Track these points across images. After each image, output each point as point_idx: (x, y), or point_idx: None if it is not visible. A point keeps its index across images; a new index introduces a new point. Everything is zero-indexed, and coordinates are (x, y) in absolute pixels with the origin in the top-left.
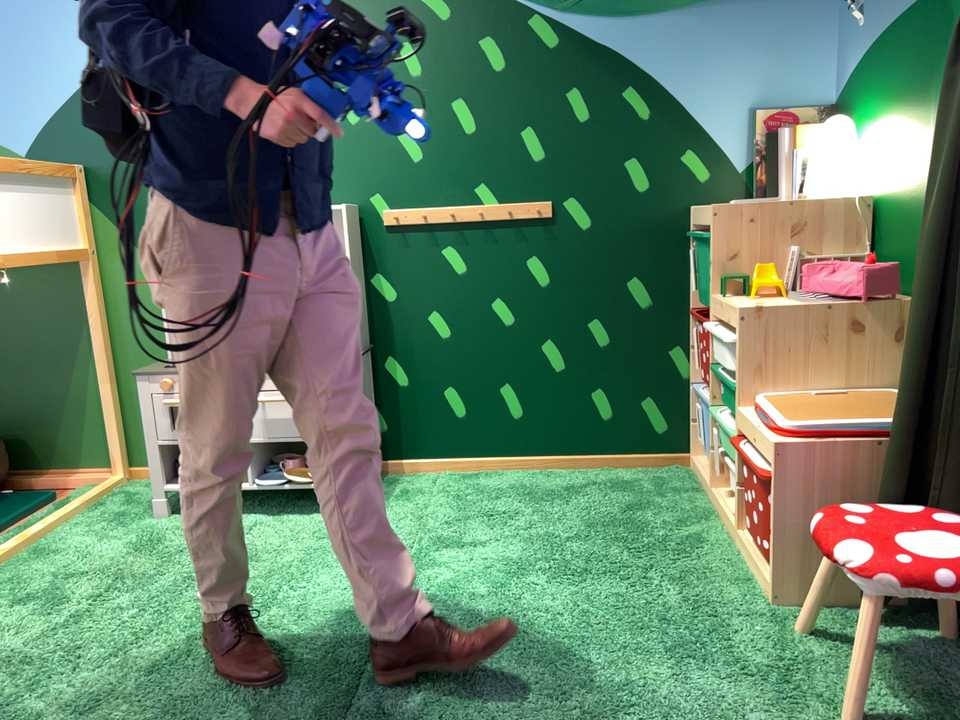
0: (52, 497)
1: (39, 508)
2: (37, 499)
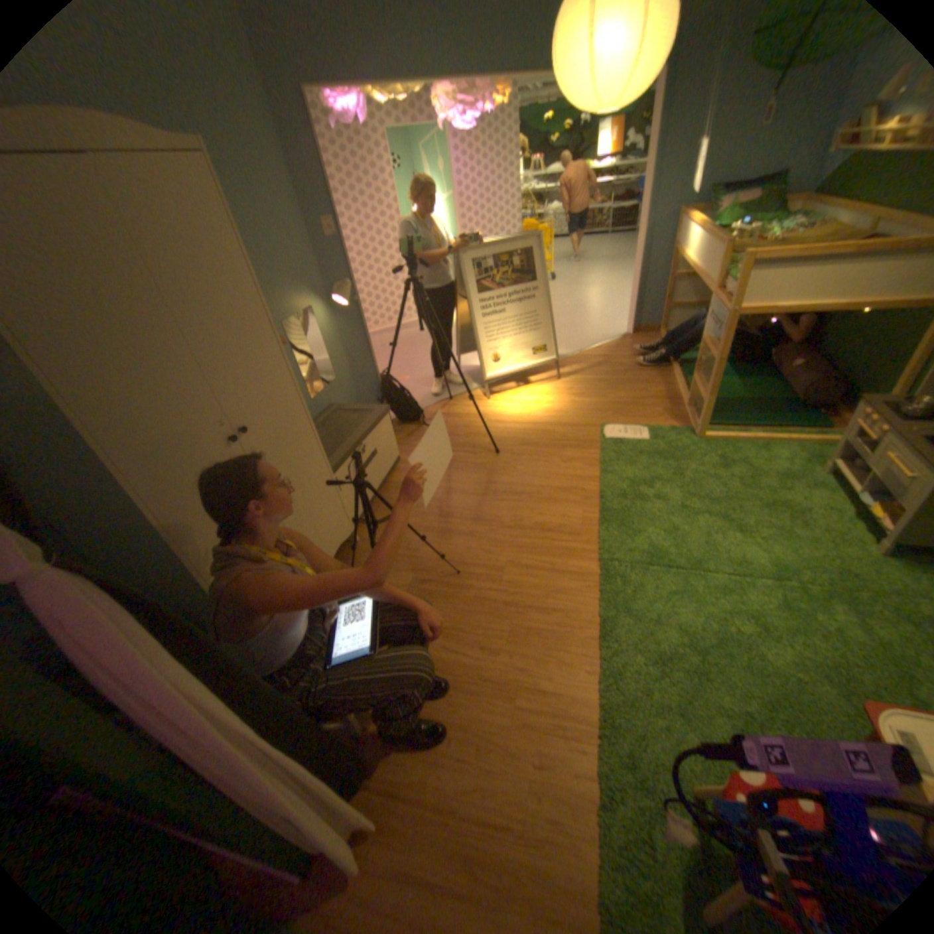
0: (836, 430)
1: (818, 431)
2: (830, 426)
